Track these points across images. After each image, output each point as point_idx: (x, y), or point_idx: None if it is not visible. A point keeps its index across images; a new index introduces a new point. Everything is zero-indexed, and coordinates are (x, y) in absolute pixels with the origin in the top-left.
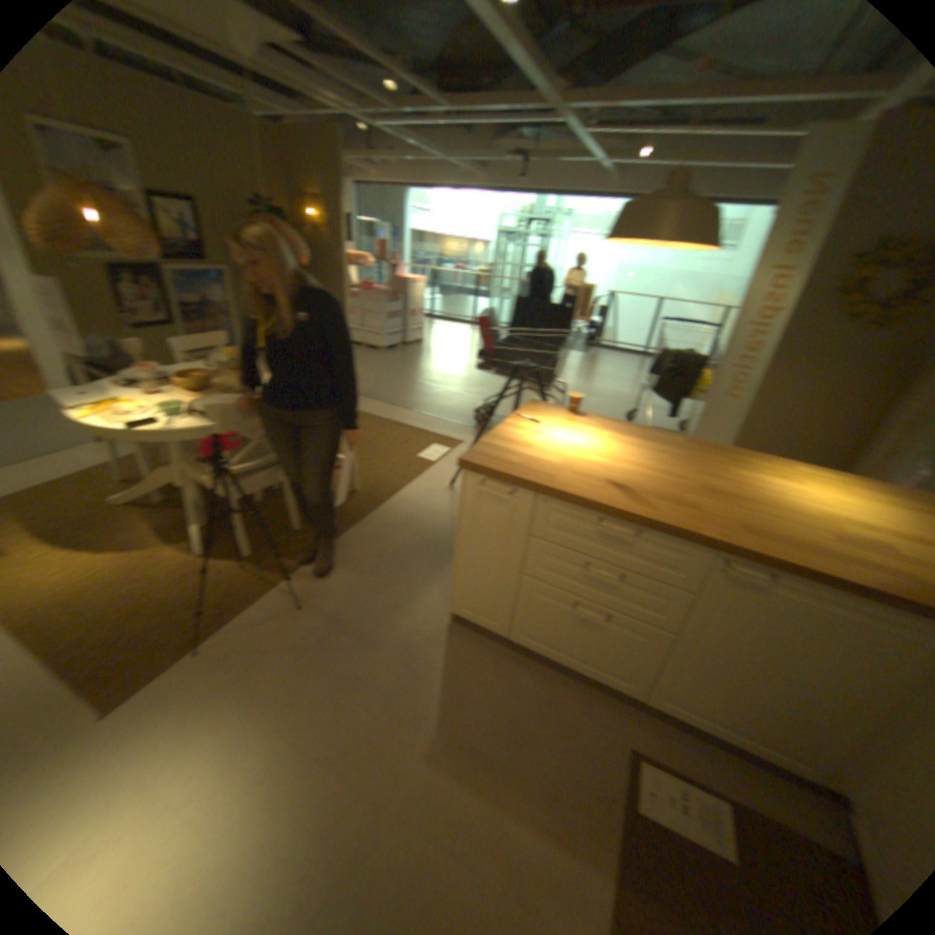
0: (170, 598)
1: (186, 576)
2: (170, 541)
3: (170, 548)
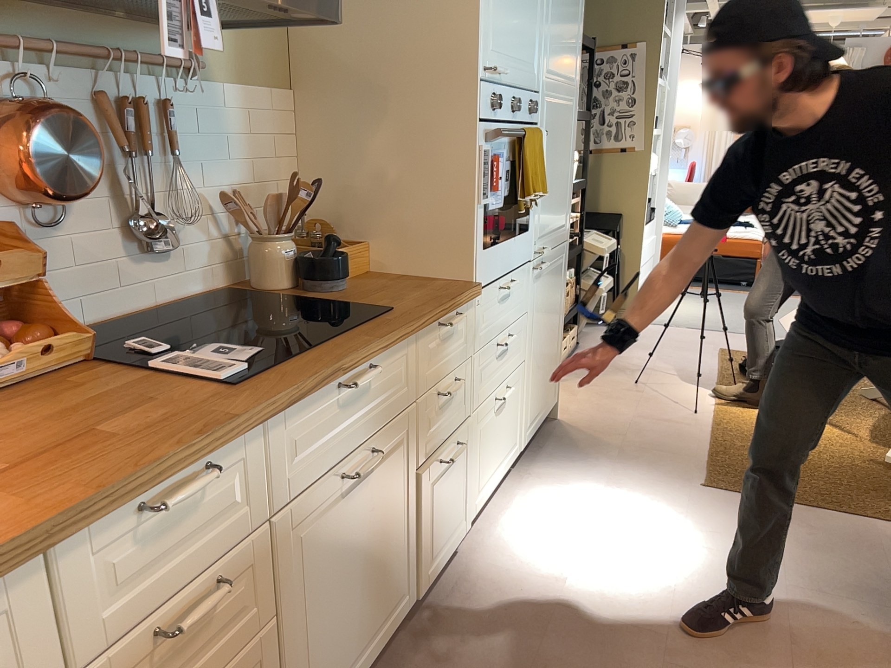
0: (828, 469)
1: (861, 467)
2: (881, 441)
3: (874, 445)
